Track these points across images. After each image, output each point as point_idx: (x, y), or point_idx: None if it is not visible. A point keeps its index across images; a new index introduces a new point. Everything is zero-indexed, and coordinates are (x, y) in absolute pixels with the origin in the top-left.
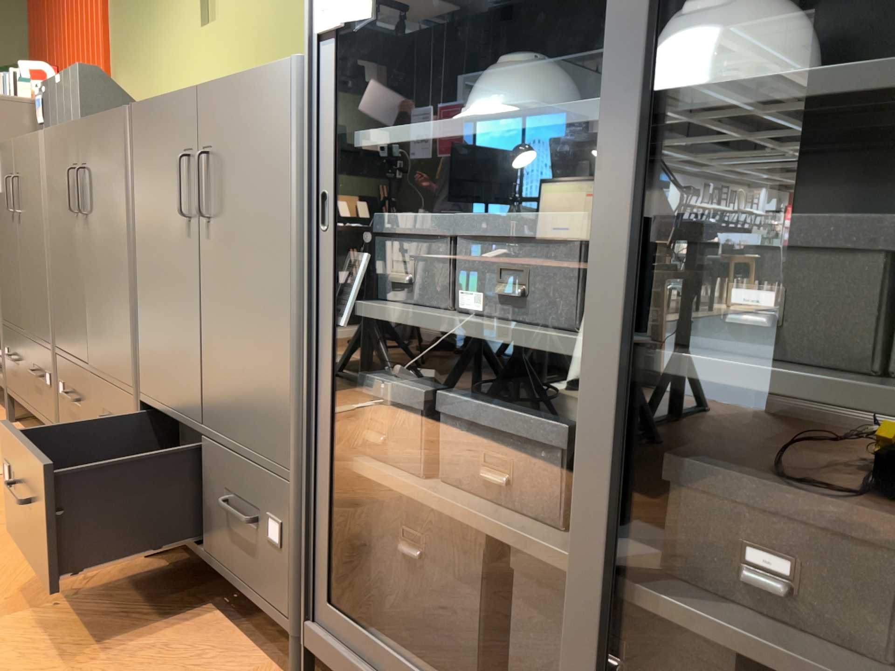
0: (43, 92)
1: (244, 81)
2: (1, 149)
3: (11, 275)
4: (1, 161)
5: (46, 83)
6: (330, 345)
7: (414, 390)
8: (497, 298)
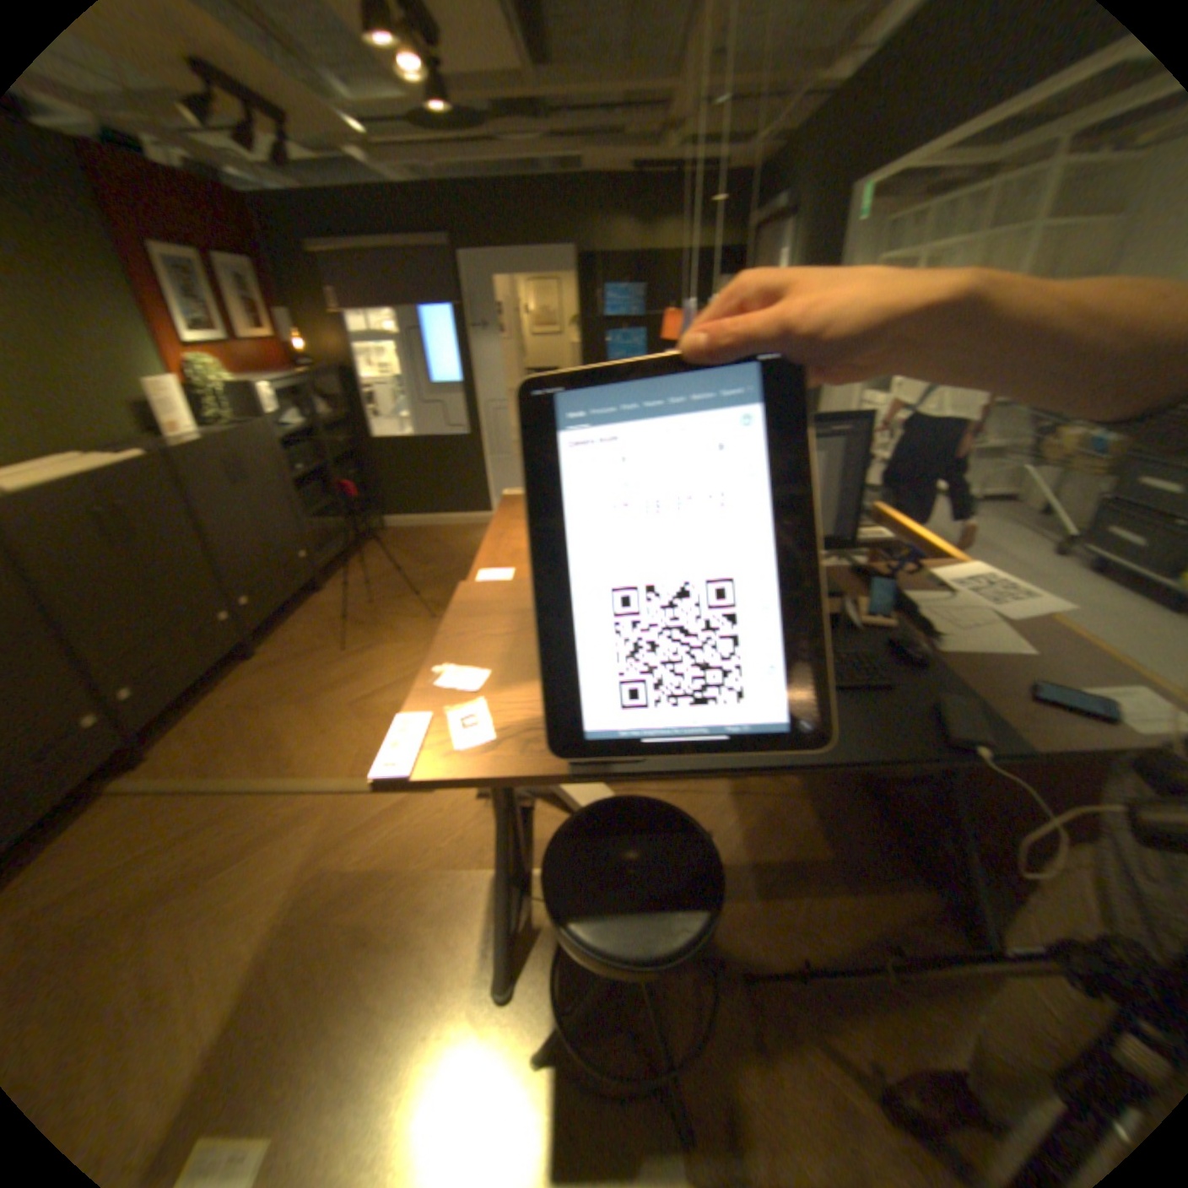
0: None
1: (243, 429)
2: None
3: None
4: None
5: None
6: (292, 492)
7: (296, 494)
8: (300, 465)
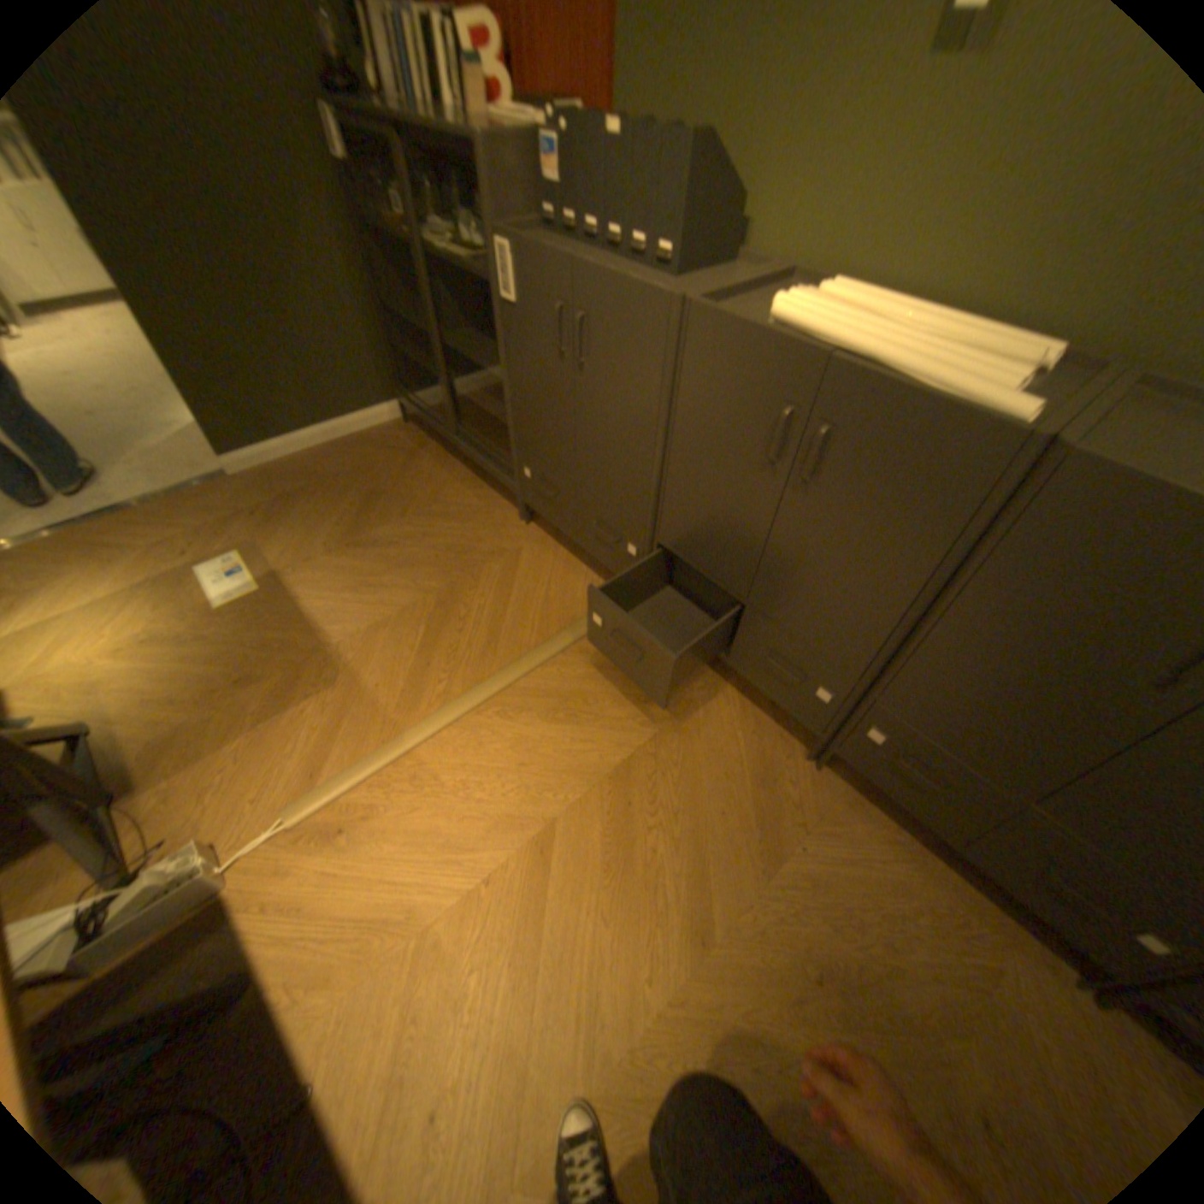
0: (555, 124)
1: None
2: (525, 246)
3: (545, 411)
4: (526, 264)
5: (566, 112)
6: None
7: None
8: None
